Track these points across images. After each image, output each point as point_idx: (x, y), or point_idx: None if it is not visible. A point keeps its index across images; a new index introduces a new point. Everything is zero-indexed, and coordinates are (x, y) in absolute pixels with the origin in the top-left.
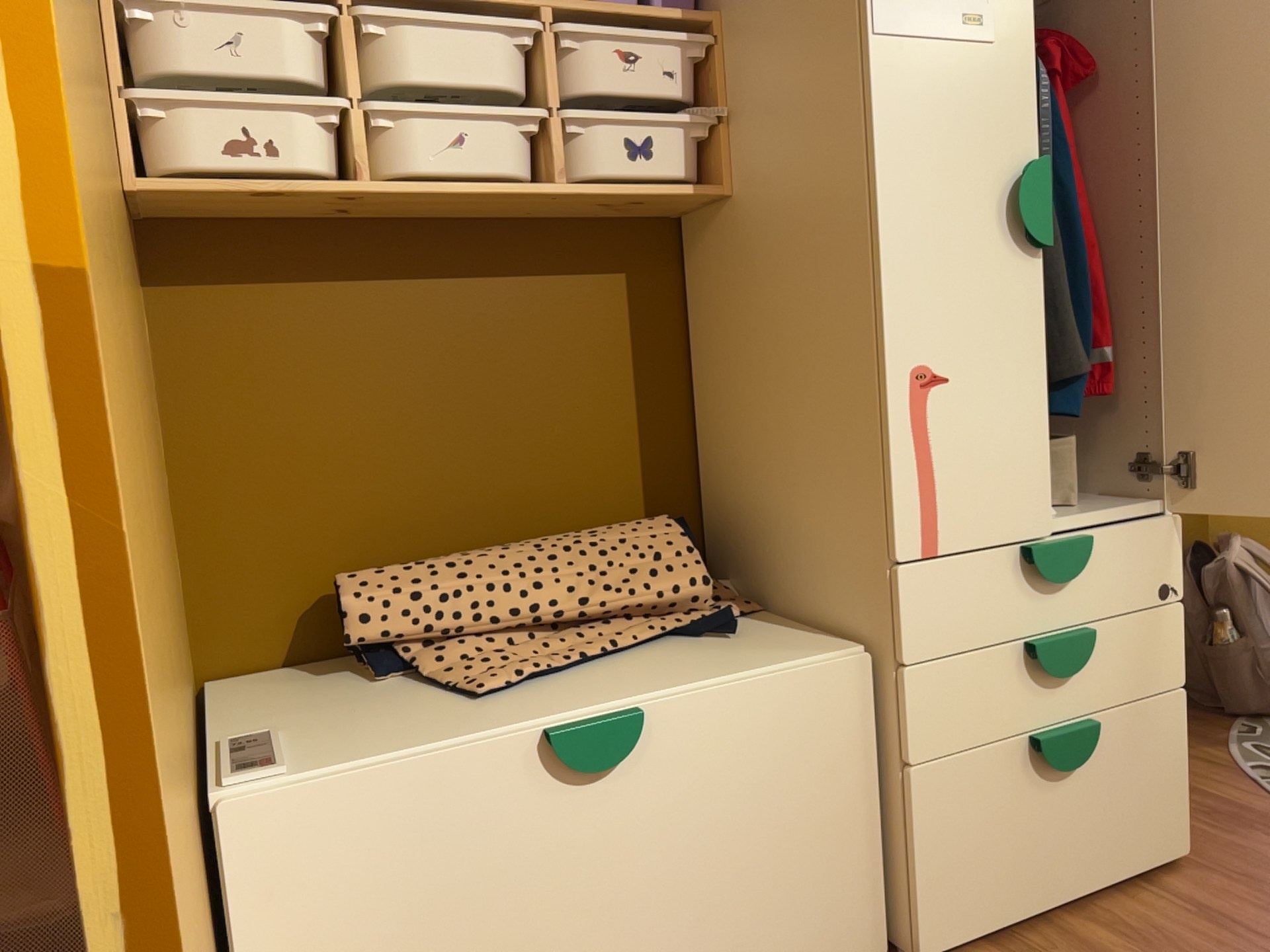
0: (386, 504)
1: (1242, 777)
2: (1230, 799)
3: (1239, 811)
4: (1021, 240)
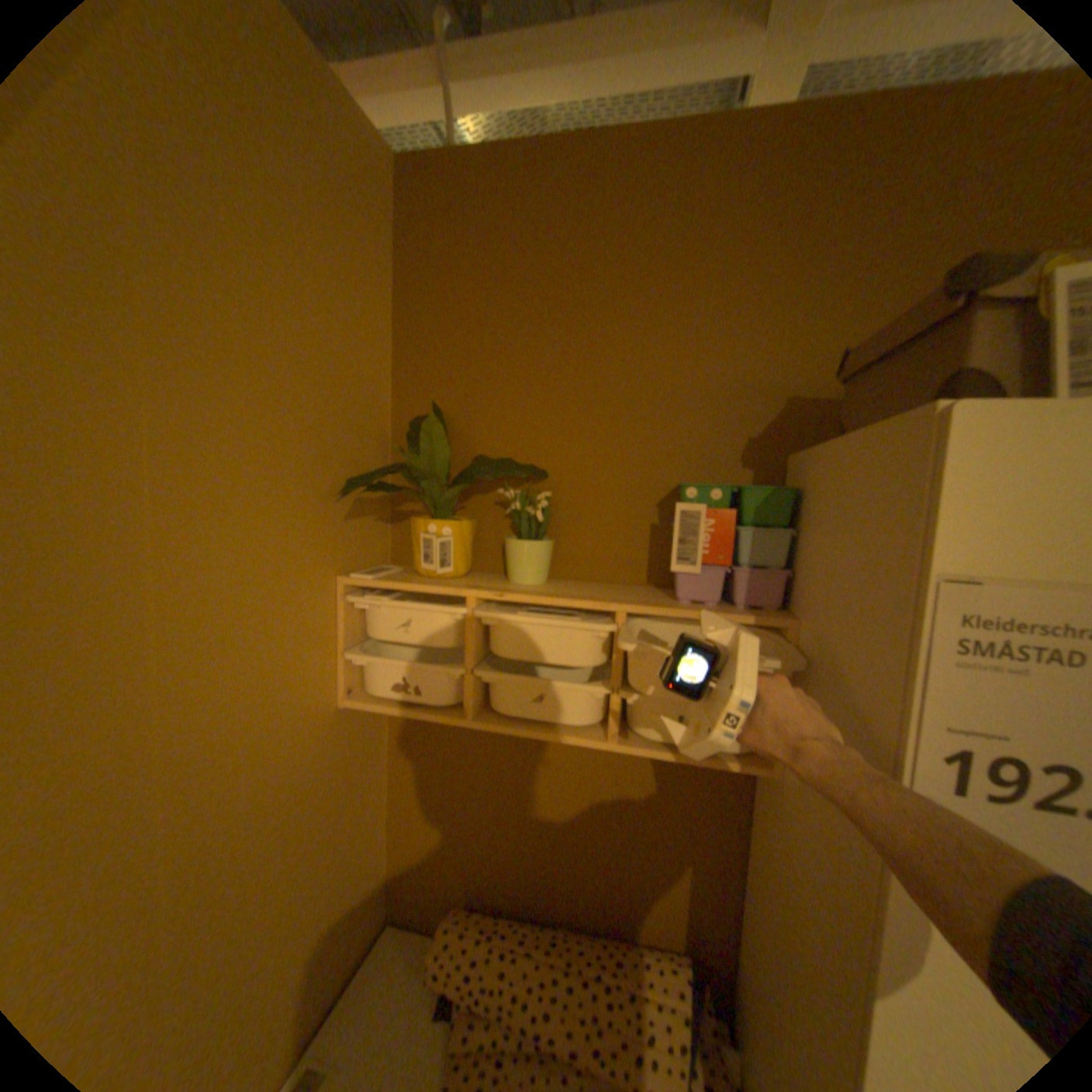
0: (497, 865)
1: None
2: None
3: None
4: None
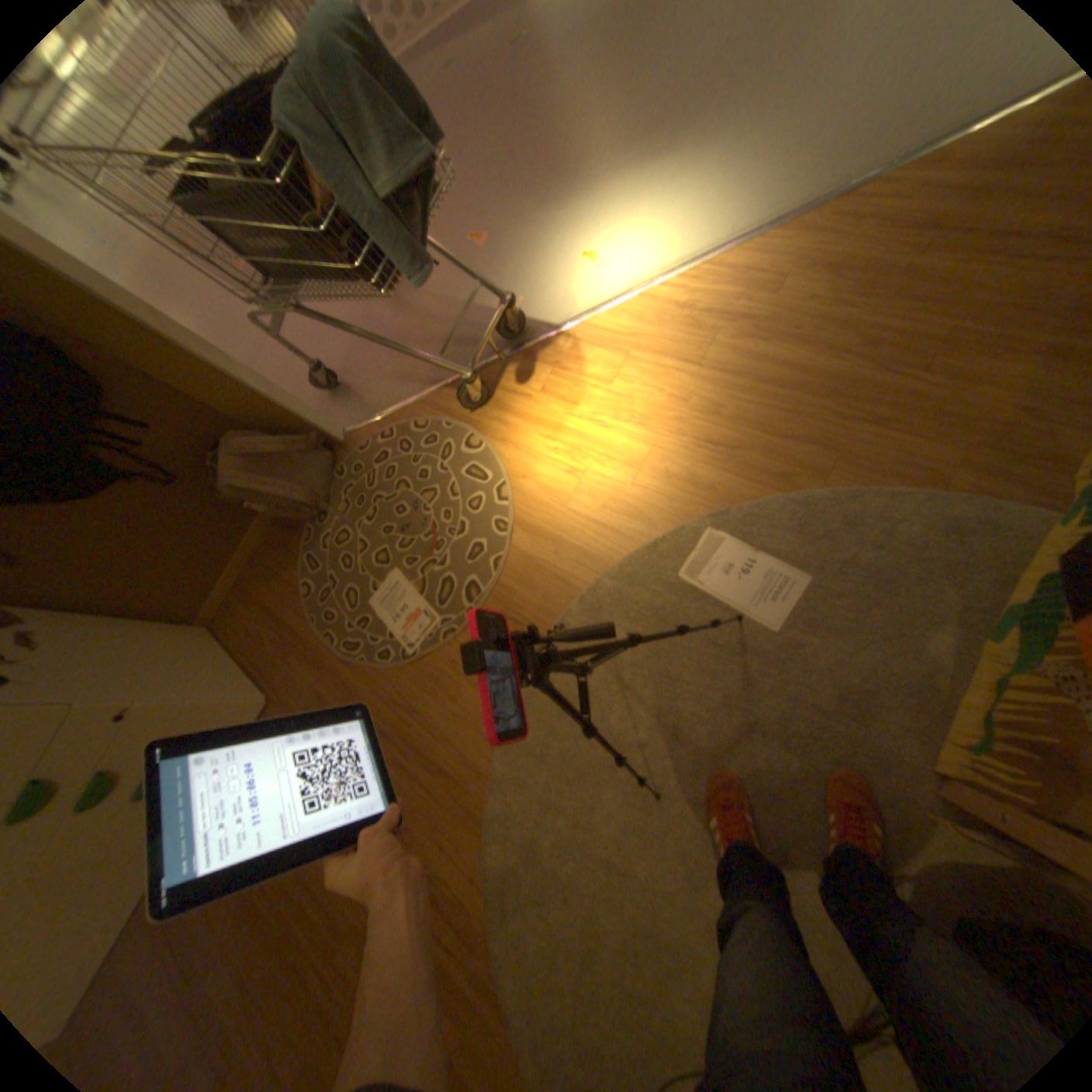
0: None
1: (295, 605)
2: (288, 633)
3: (289, 644)
4: None
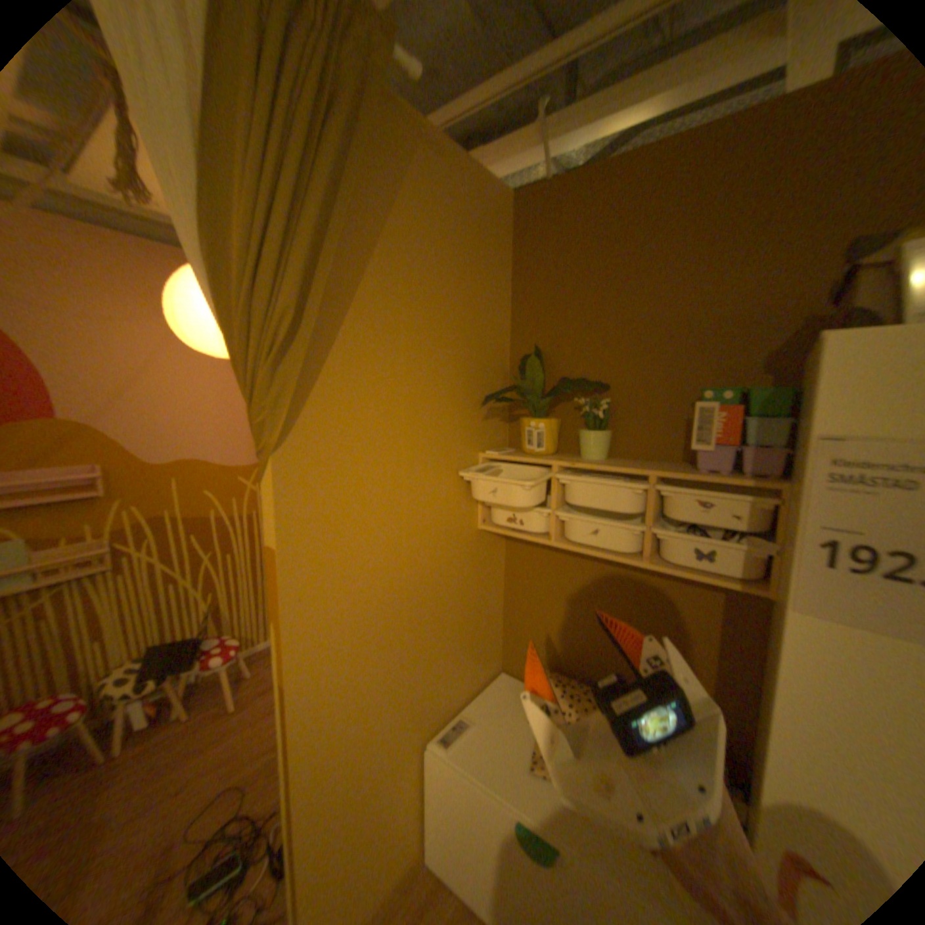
0: (572, 646)
1: None
2: None
3: None
4: None
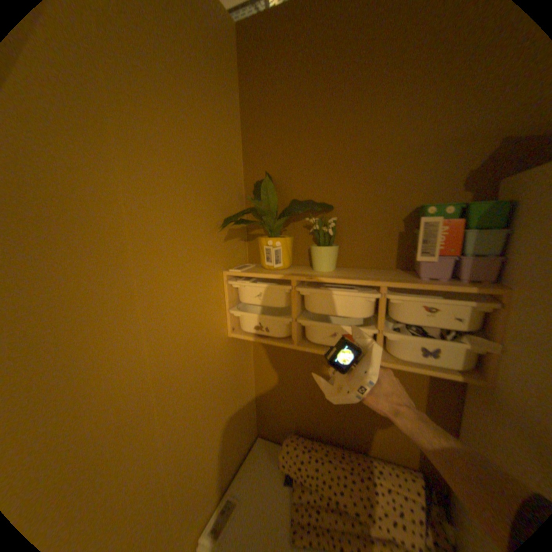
0: (311, 415)
1: None
2: None
3: None
4: None
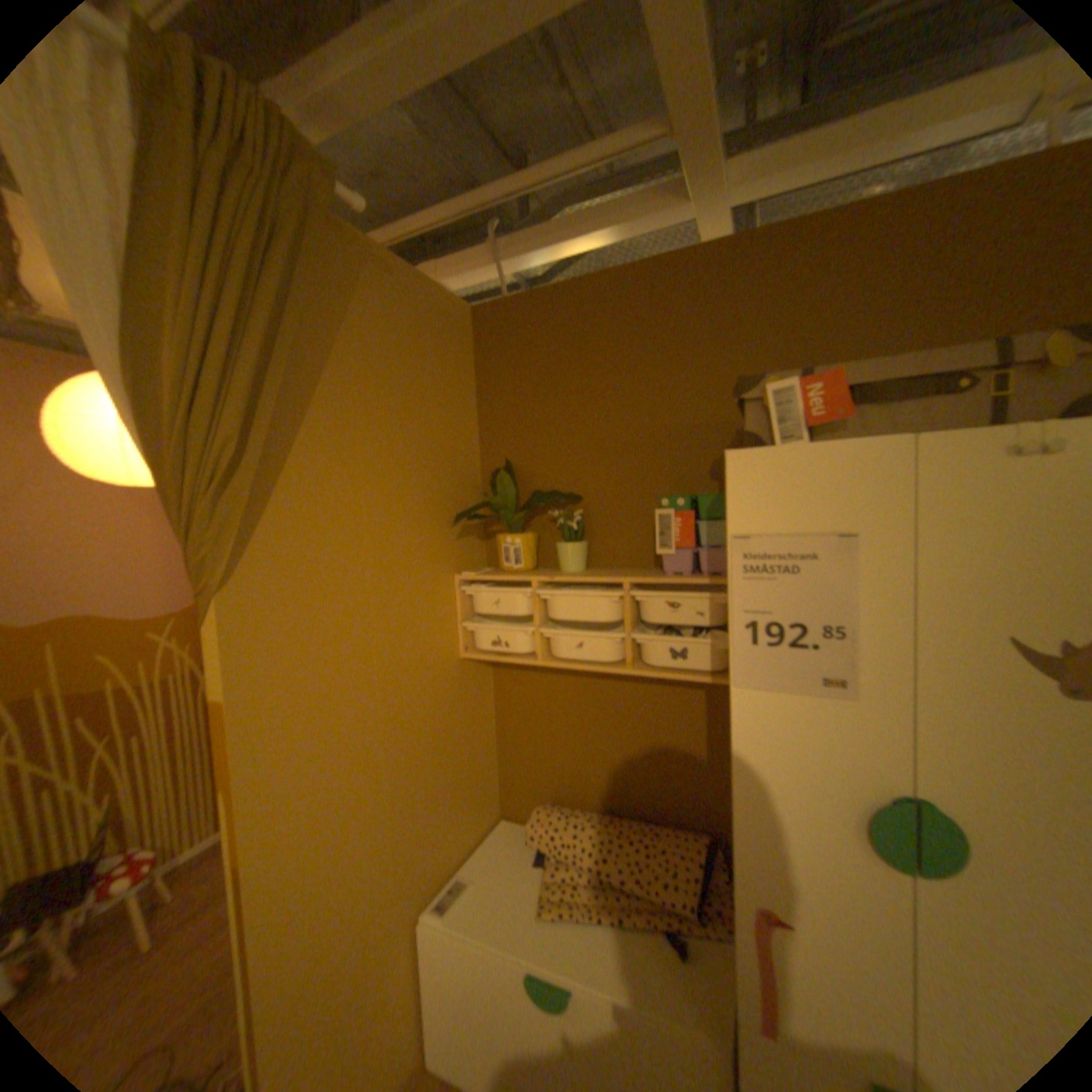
0: (572, 774)
1: None
2: None
3: None
4: (884, 855)
